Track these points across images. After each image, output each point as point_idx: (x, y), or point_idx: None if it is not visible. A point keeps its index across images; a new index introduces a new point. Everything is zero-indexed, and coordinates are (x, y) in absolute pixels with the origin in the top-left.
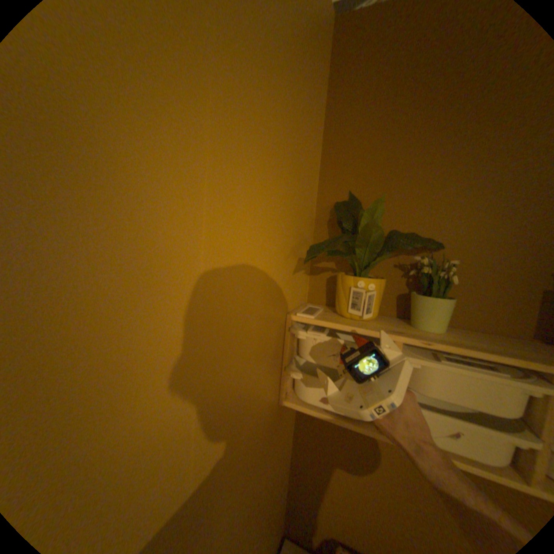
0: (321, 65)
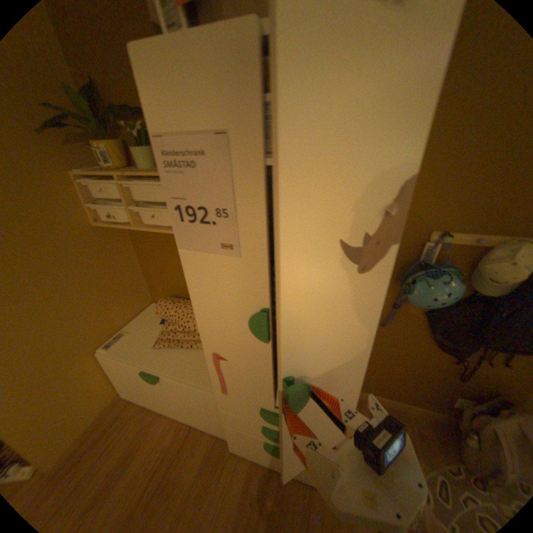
0: None
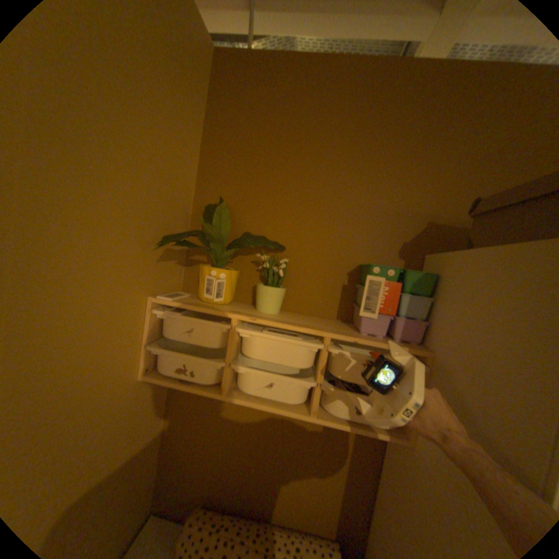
0: (194, 86)
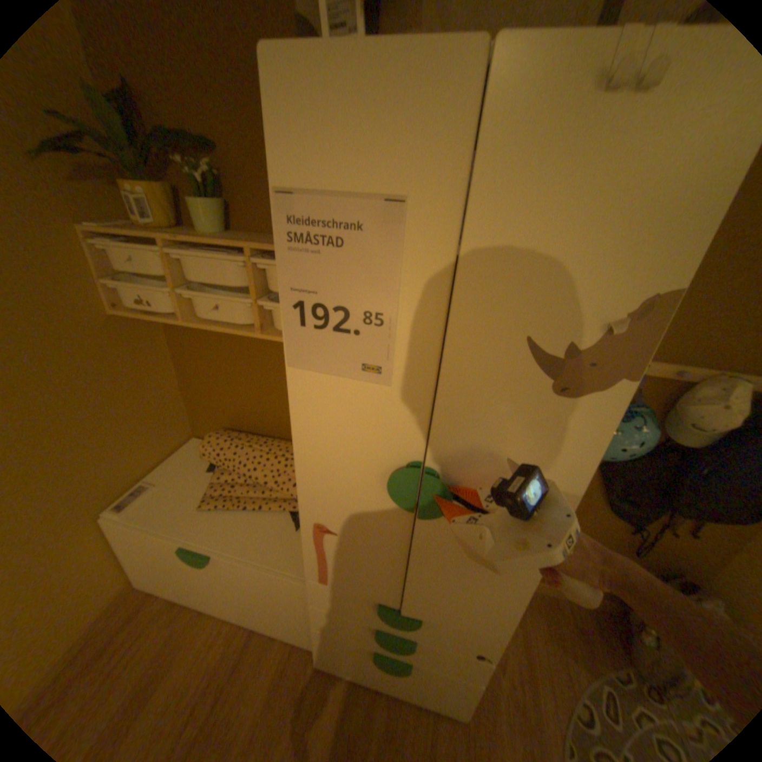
0: None
